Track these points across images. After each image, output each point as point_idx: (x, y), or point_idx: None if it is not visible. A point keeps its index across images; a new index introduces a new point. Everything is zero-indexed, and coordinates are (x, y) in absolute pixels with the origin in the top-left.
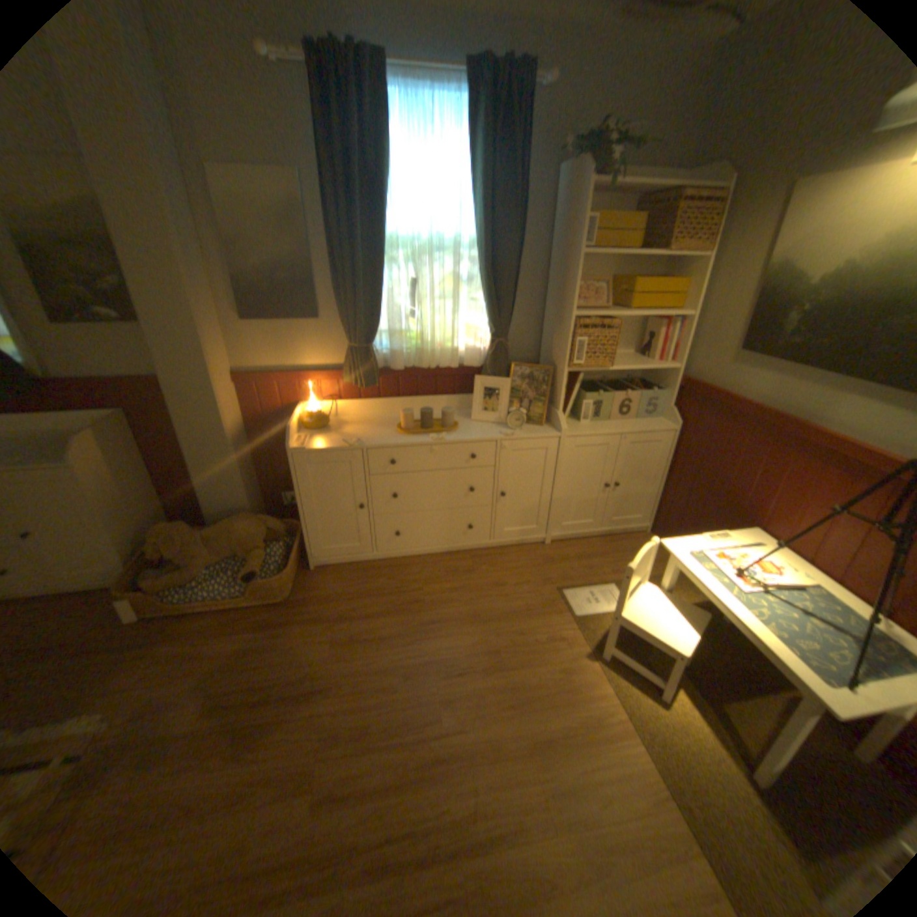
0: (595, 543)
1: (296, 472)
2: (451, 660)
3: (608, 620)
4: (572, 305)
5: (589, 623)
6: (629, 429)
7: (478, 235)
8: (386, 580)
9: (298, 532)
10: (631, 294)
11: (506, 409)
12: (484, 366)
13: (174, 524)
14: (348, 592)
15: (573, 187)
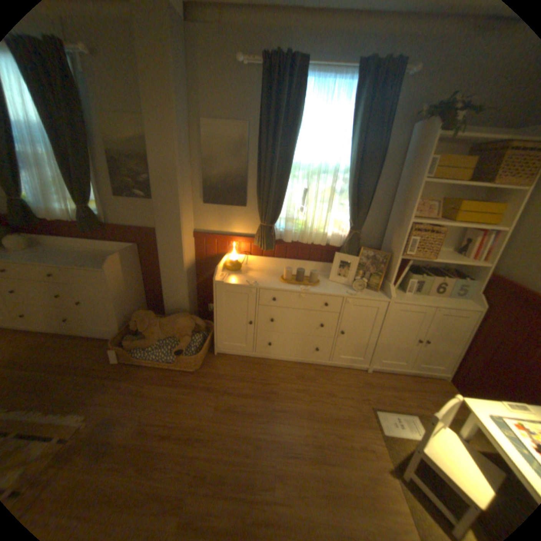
0: (406, 381)
1: (217, 295)
2: (289, 444)
3: (410, 445)
4: (411, 215)
5: (395, 444)
6: (444, 305)
7: (351, 165)
8: (257, 373)
9: (212, 330)
10: (458, 211)
11: (353, 276)
12: (342, 246)
13: (147, 312)
14: (233, 375)
15: (422, 138)
